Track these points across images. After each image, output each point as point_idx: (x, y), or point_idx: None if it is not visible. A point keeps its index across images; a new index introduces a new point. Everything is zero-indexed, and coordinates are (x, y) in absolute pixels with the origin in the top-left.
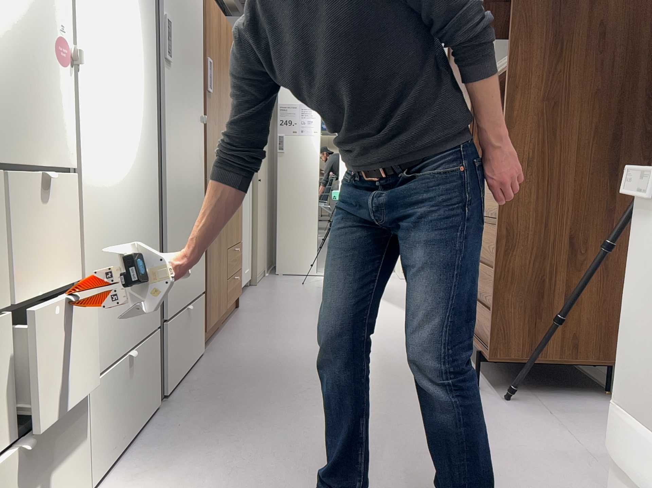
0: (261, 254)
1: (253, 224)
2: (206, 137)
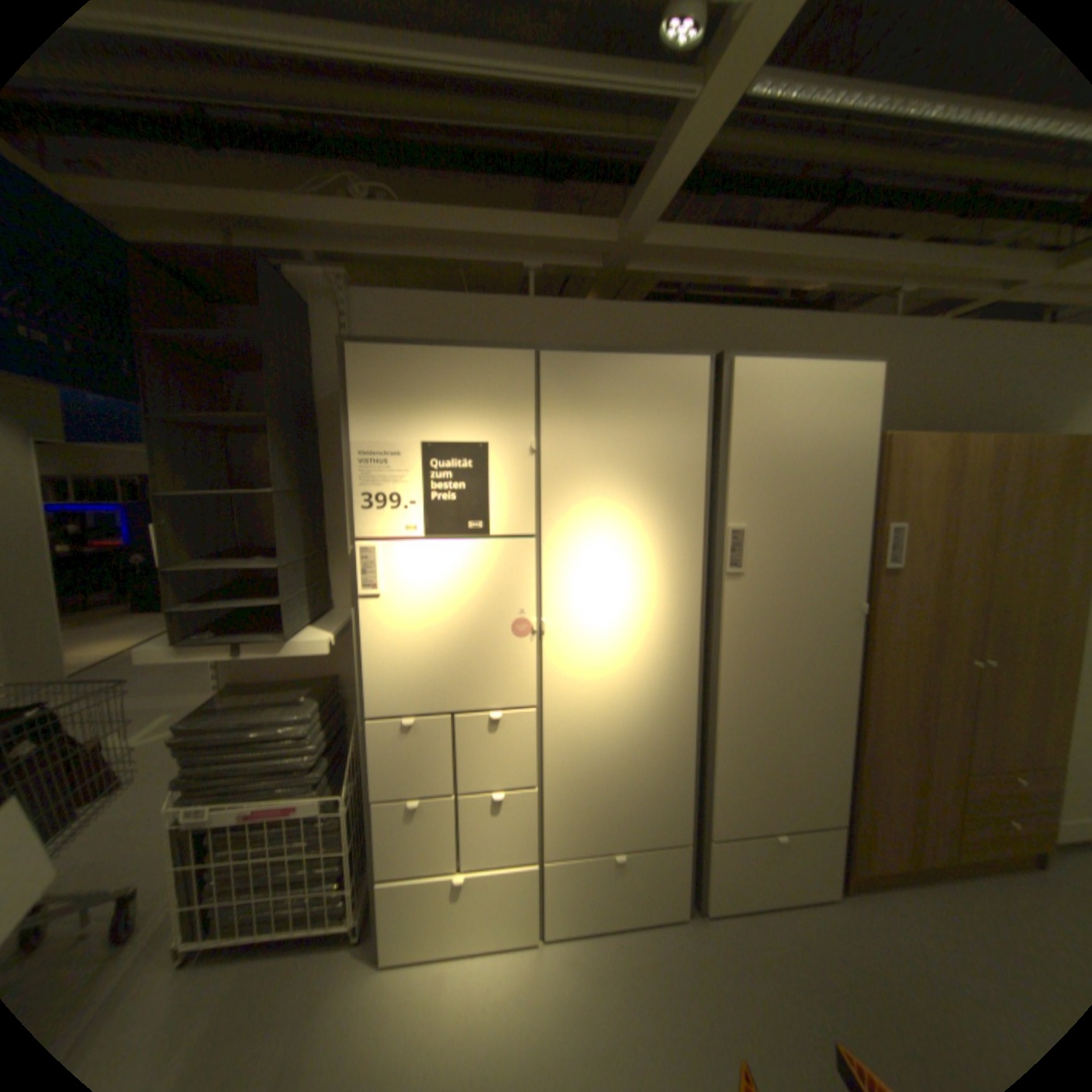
0: None
1: None
2: (878, 630)
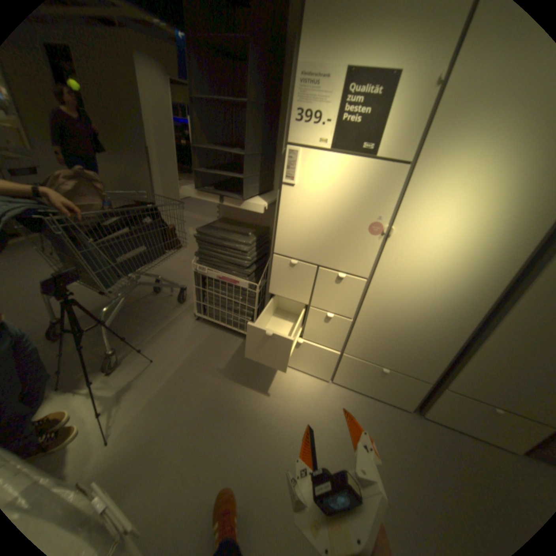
0: None
1: None
2: None
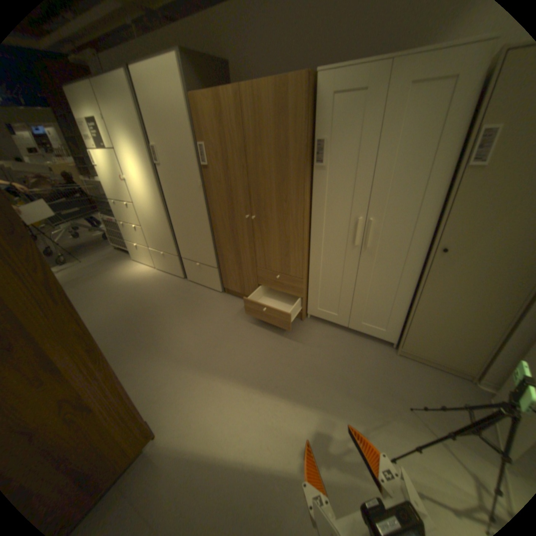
0: (443, 344)
1: (415, 297)
2: (206, 193)
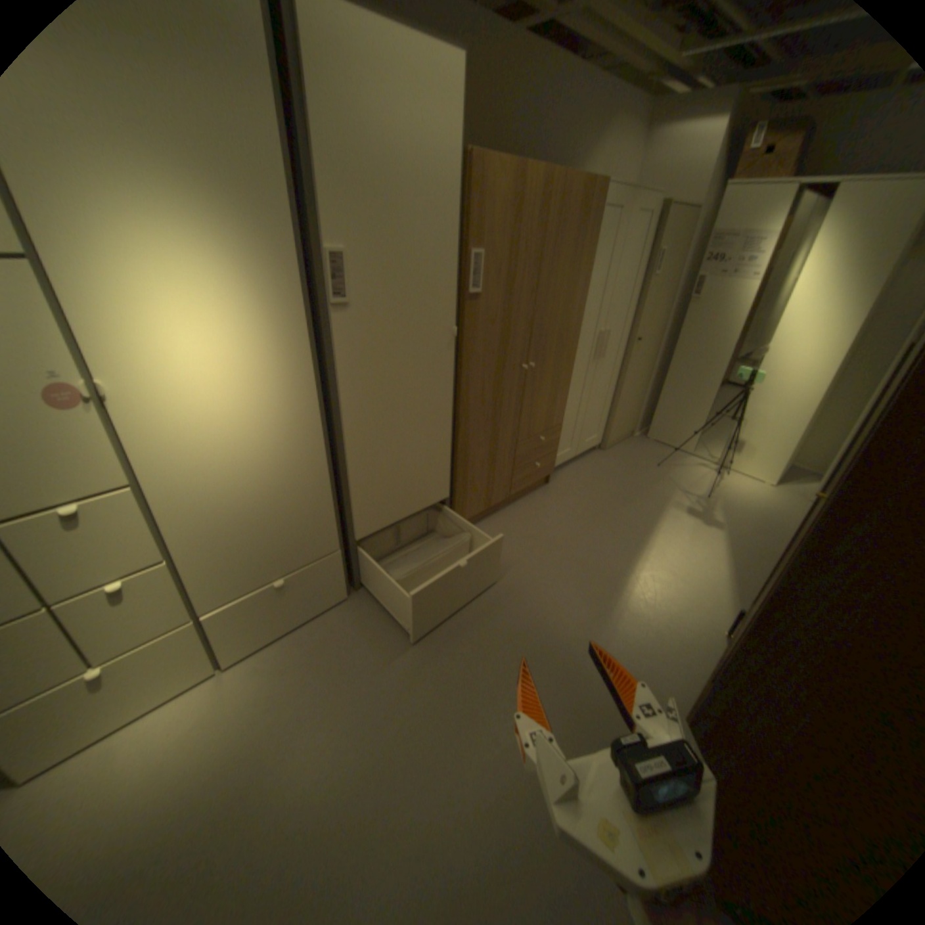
0: (626, 418)
1: (617, 390)
2: (464, 349)
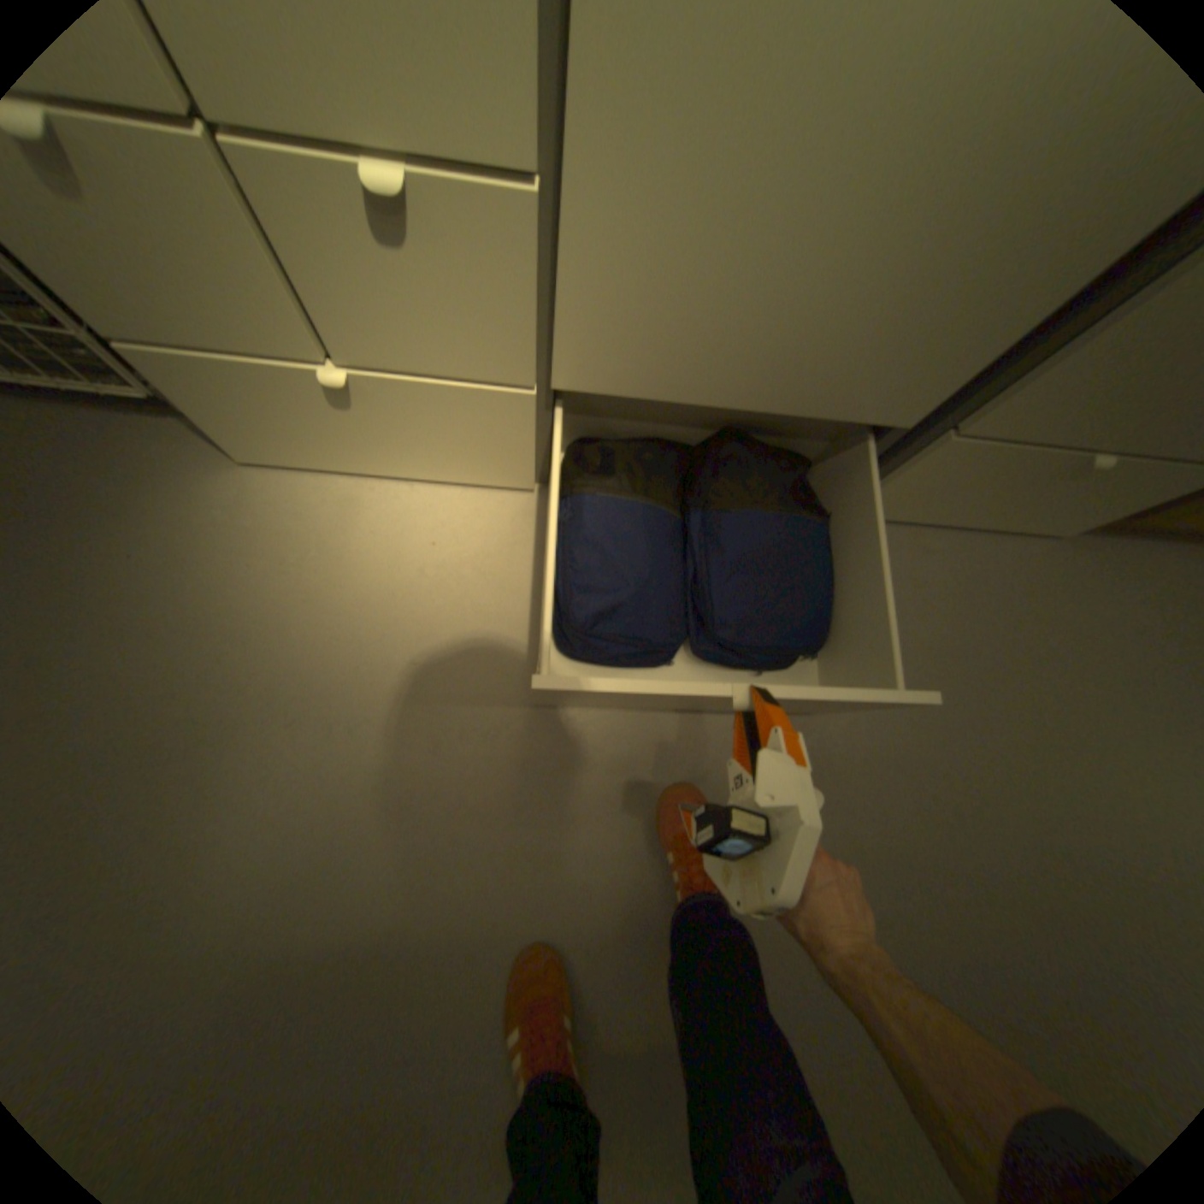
0: None
1: None
2: None
